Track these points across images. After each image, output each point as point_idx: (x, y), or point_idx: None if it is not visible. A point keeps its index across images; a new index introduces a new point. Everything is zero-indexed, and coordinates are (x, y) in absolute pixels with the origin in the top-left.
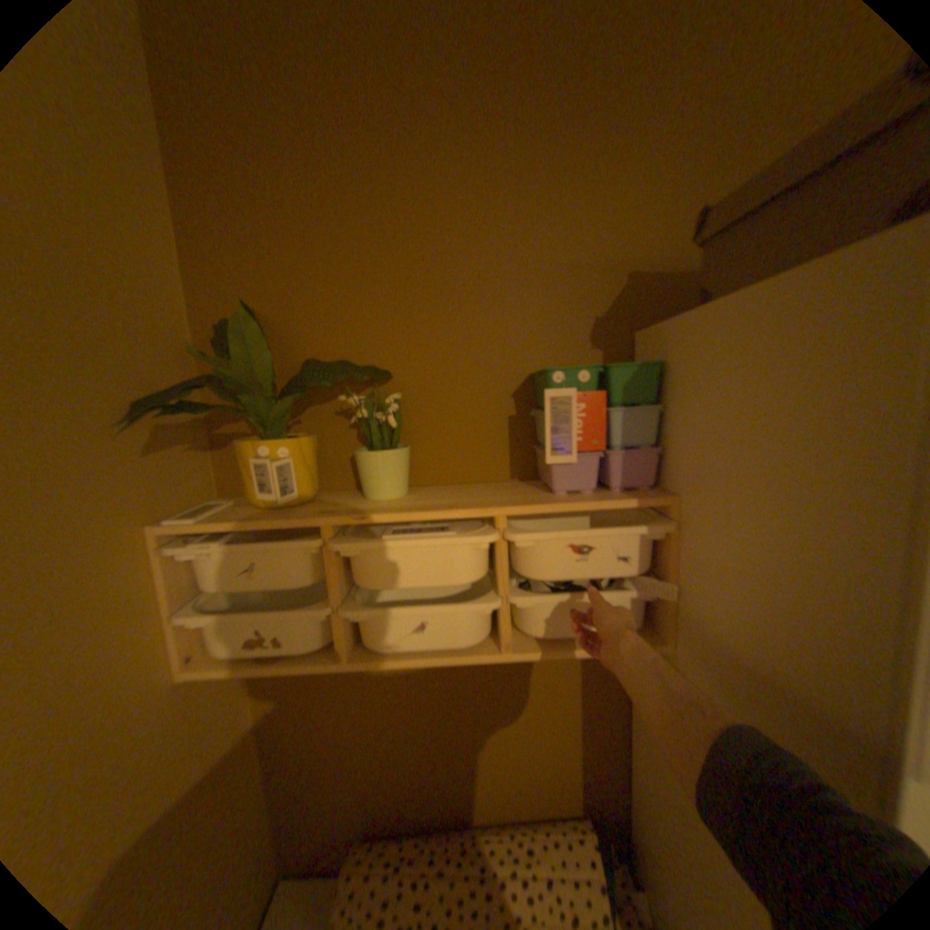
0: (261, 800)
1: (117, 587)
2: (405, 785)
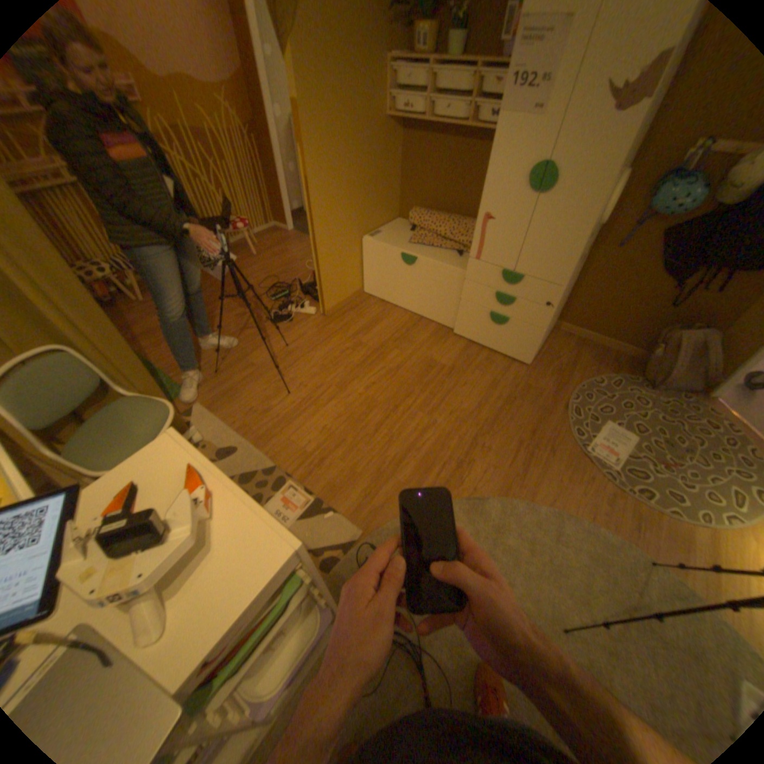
0: (398, 187)
1: (379, 73)
2: (437, 196)
